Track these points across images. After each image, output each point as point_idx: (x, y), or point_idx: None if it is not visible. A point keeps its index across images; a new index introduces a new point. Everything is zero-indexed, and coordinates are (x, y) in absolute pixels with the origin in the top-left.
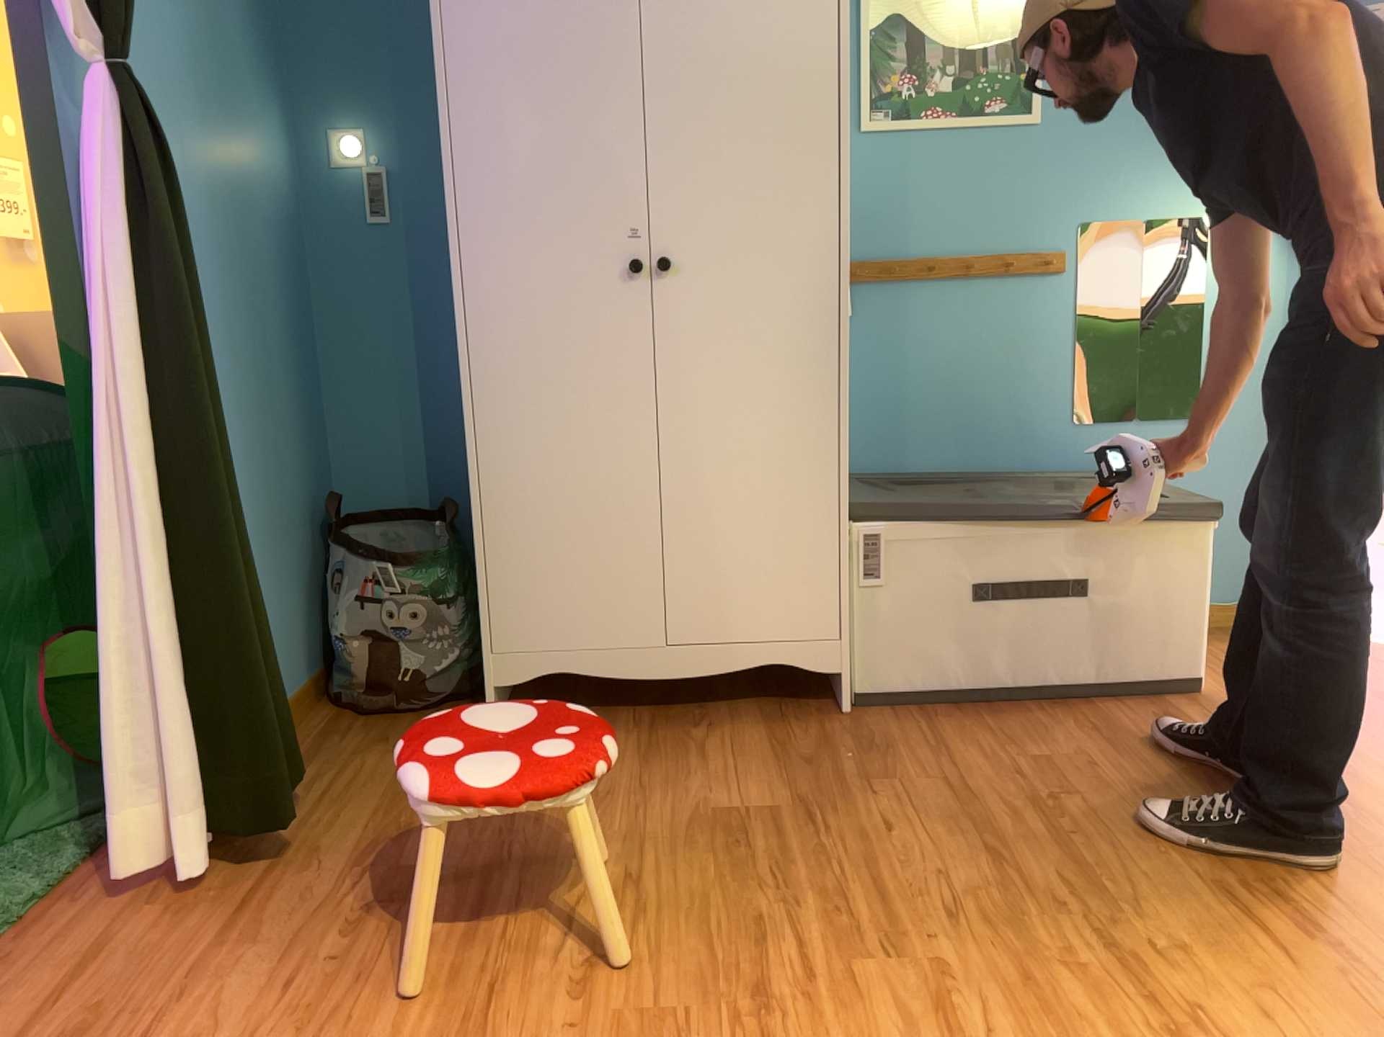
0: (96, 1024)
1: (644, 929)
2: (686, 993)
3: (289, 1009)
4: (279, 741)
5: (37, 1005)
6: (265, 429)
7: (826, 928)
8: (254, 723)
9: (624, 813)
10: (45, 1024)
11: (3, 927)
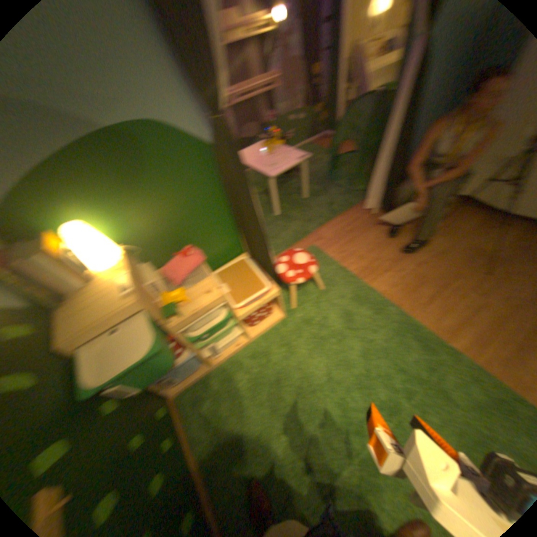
0: (355, 233)
1: (442, 265)
2: (439, 280)
3: (378, 245)
4: (400, 196)
5: (349, 226)
6: (435, 114)
7: (479, 286)
8: (397, 192)
9: (461, 240)
10: (349, 230)
11: (349, 210)
